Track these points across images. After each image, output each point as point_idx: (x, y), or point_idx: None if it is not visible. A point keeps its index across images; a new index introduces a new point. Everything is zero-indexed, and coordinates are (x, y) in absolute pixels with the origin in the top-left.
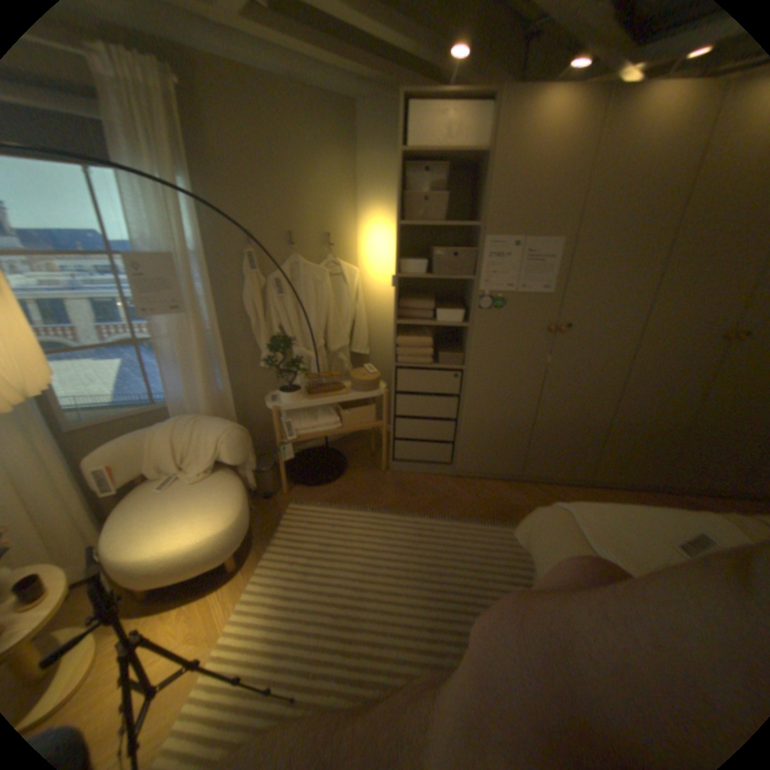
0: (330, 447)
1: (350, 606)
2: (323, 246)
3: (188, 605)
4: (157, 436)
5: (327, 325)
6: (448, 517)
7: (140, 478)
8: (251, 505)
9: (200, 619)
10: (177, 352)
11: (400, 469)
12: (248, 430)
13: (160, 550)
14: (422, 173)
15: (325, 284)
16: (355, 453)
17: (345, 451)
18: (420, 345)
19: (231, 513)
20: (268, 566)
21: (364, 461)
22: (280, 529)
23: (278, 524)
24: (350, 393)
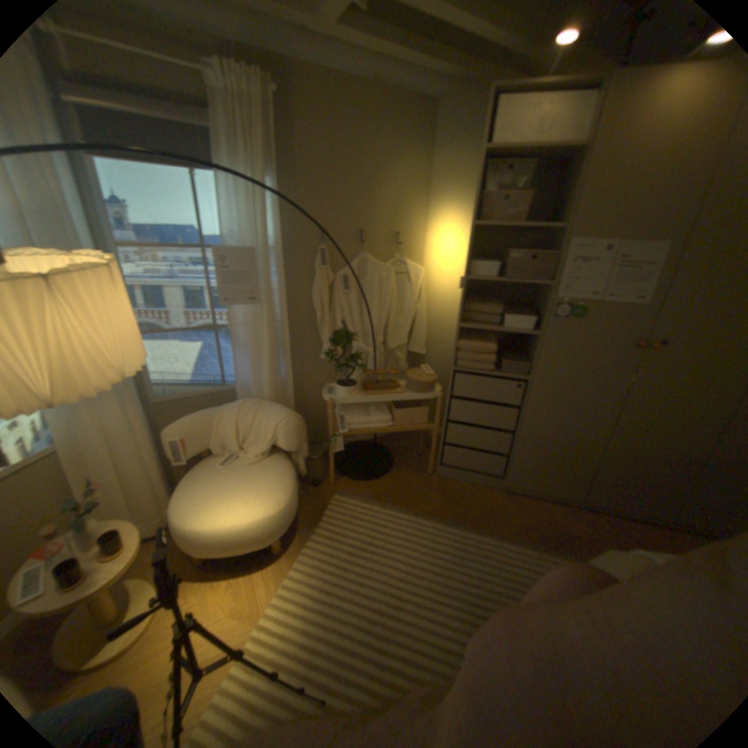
0: (377, 442)
1: (386, 613)
2: (390, 244)
3: (235, 579)
4: (224, 414)
5: (386, 321)
6: (495, 534)
7: (205, 451)
8: (299, 490)
9: (244, 594)
10: (248, 339)
11: (446, 475)
12: (302, 417)
13: (216, 524)
14: (503, 170)
15: (389, 282)
16: (400, 451)
17: (390, 447)
18: (481, 350)
19: (281, 497)
20: (309, 554)
21: (410, 460)
22: (323, 519)
23: (322, 513)
24: (404, 392)
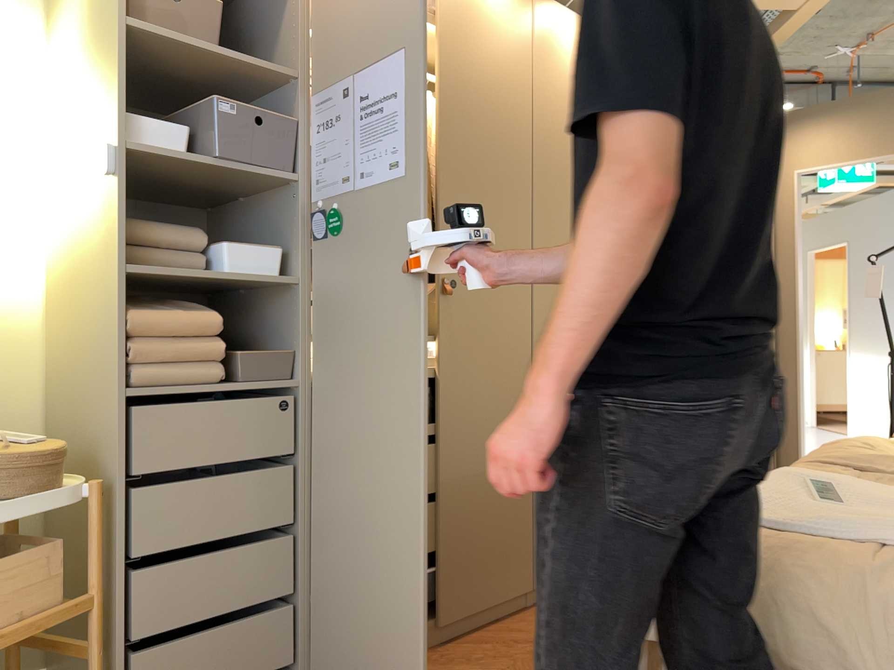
0: None
1: None
2: None
3: None
4: None
5: None
6: None
7: None
8: None
9: None
10: None
11: None
12: None
13: None
14: None
15: None
16: None
17: None
18: (185, 329)
19: None
20: None
21: None
22: None
23: None
24: None
